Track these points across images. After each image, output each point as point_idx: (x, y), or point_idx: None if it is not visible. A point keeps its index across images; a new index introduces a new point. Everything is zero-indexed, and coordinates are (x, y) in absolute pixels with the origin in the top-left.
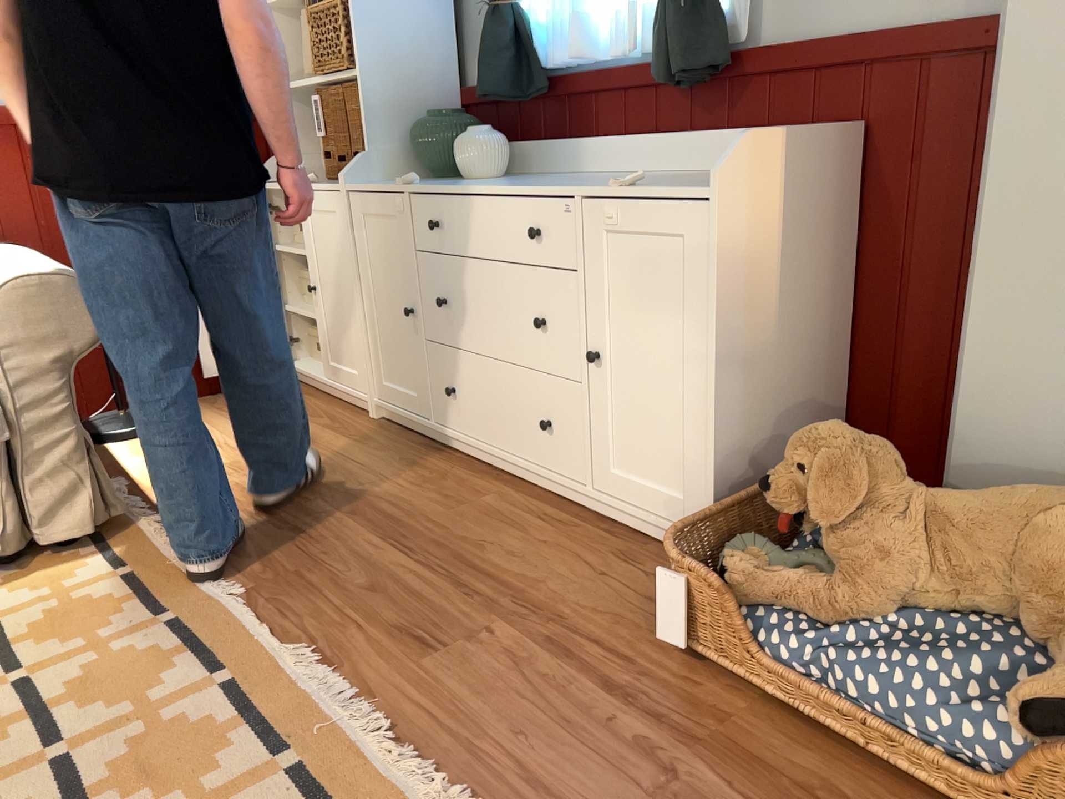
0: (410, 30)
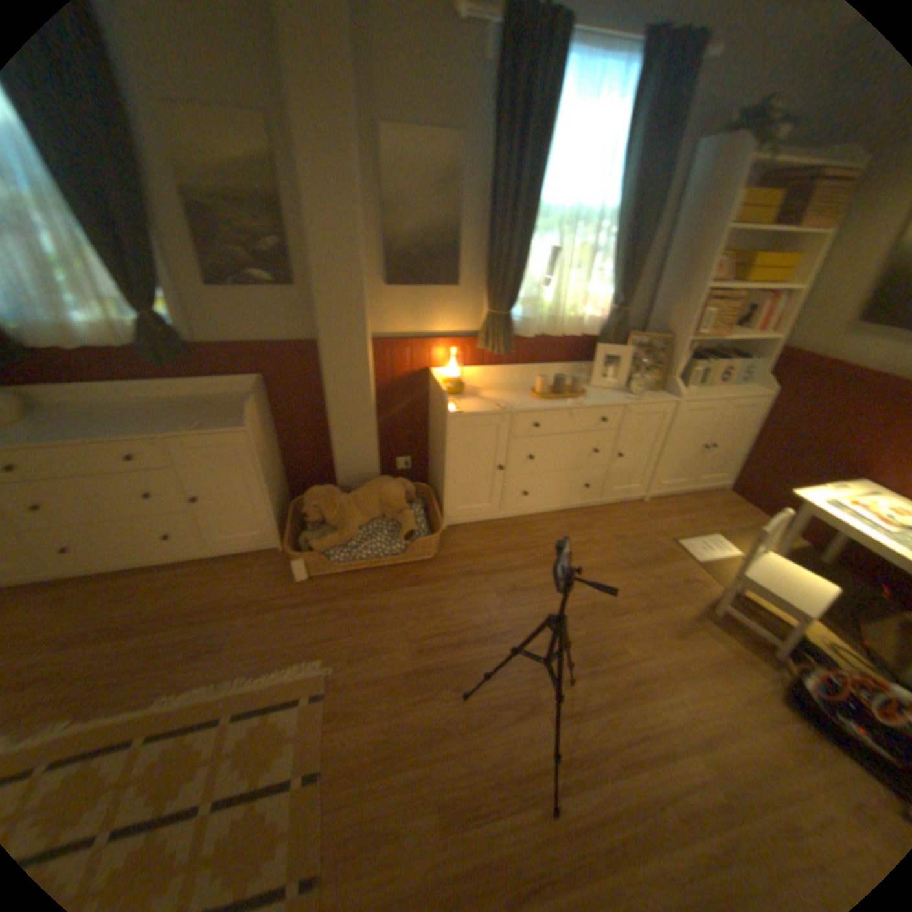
0: None
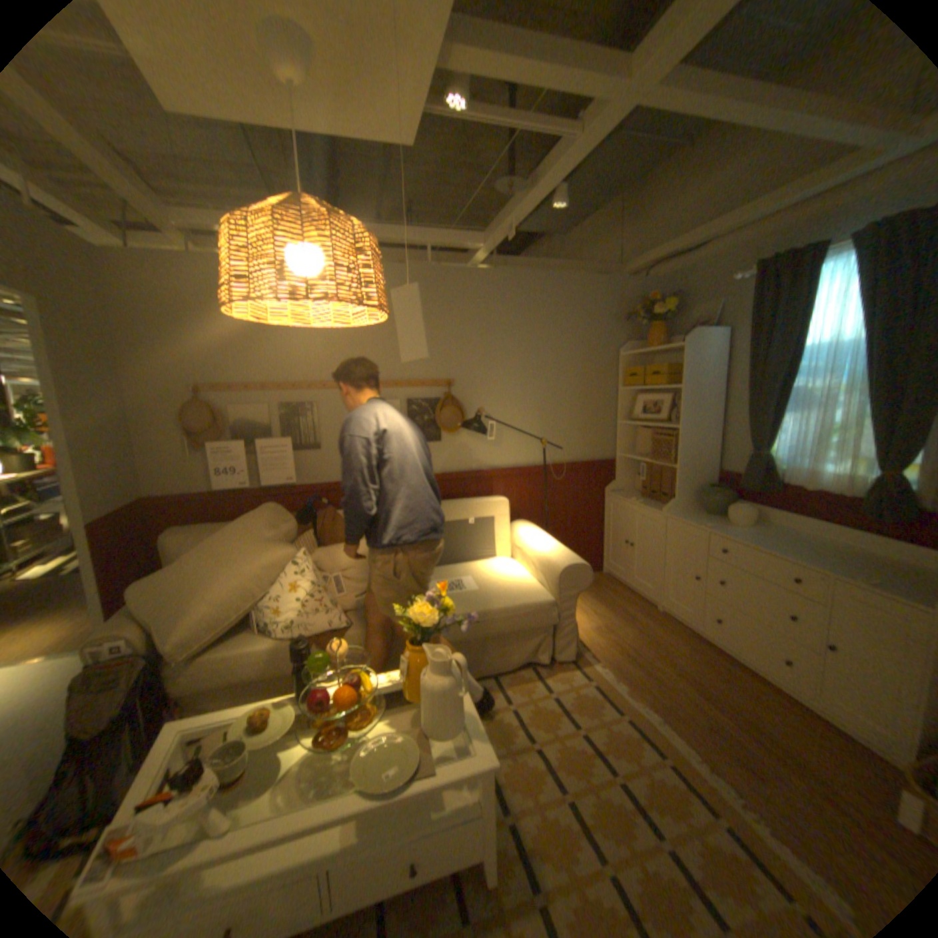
0: (701, 447)
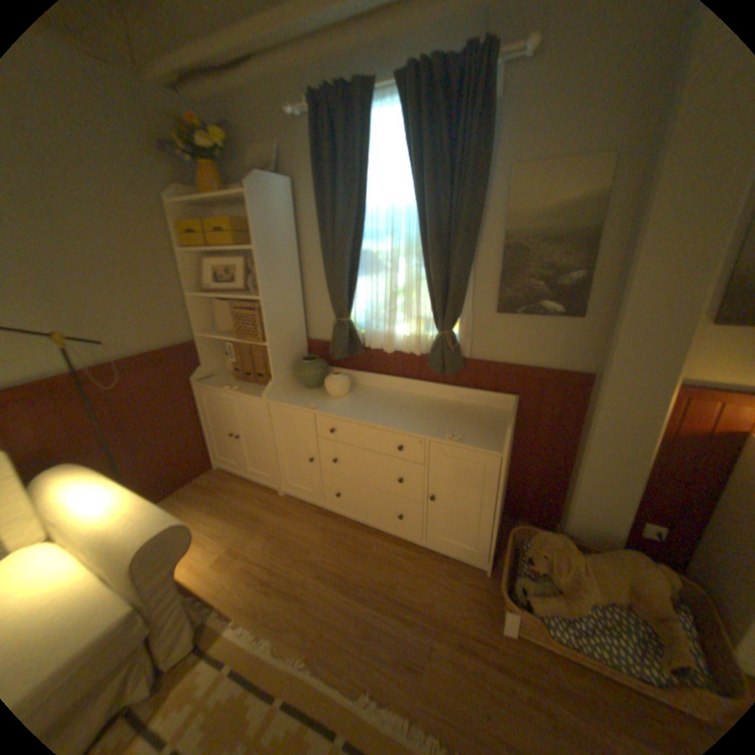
0: (287, 319)
